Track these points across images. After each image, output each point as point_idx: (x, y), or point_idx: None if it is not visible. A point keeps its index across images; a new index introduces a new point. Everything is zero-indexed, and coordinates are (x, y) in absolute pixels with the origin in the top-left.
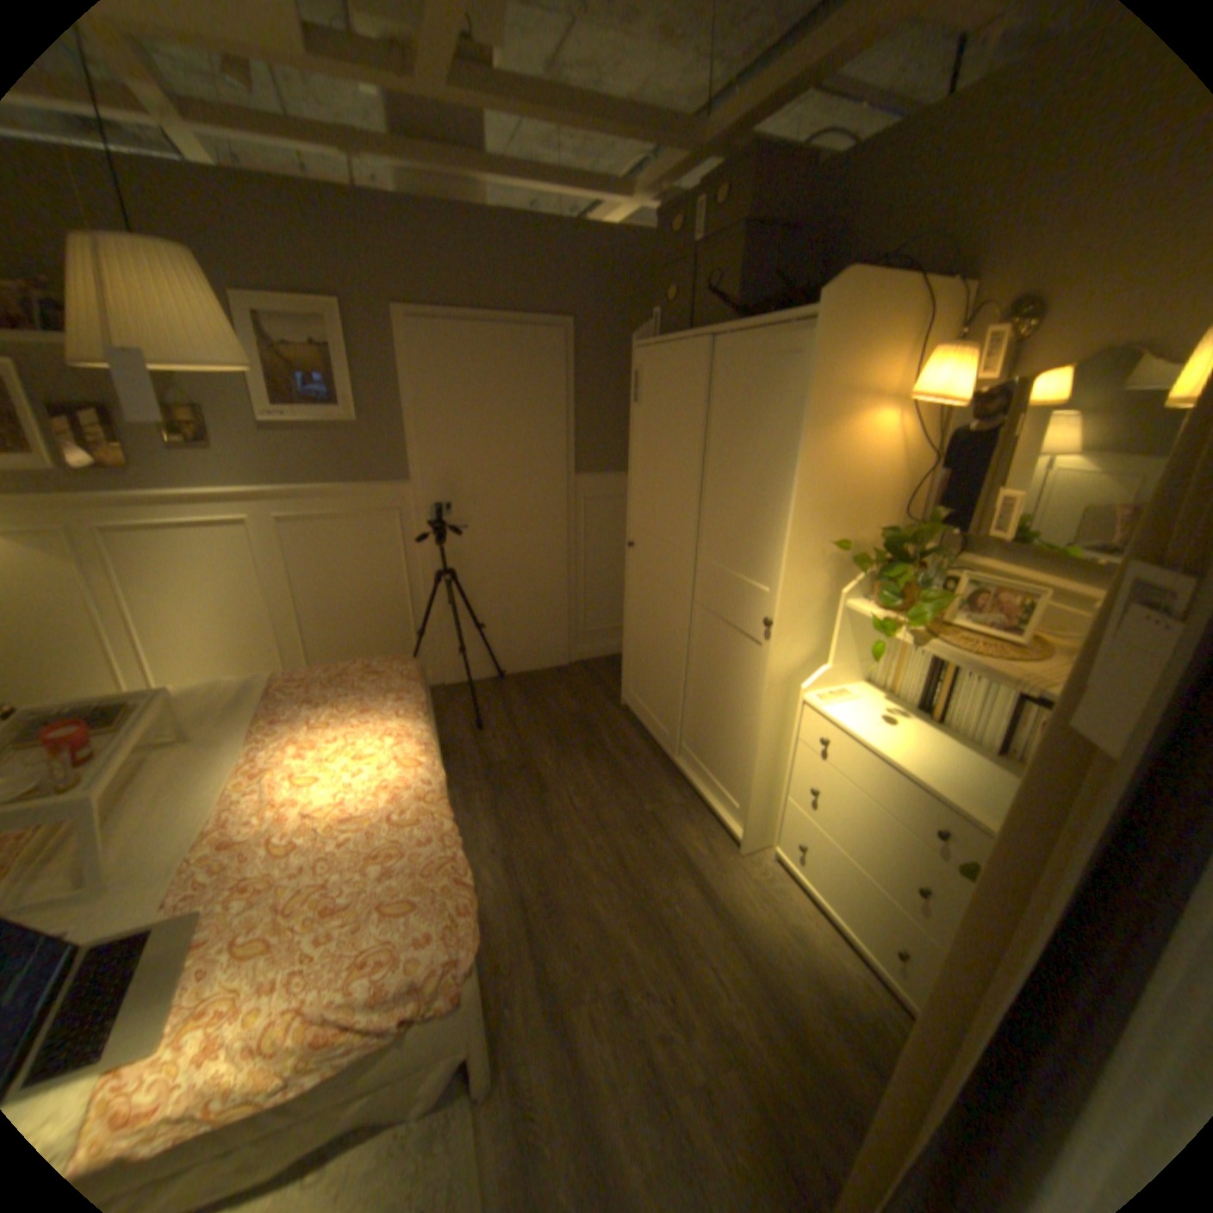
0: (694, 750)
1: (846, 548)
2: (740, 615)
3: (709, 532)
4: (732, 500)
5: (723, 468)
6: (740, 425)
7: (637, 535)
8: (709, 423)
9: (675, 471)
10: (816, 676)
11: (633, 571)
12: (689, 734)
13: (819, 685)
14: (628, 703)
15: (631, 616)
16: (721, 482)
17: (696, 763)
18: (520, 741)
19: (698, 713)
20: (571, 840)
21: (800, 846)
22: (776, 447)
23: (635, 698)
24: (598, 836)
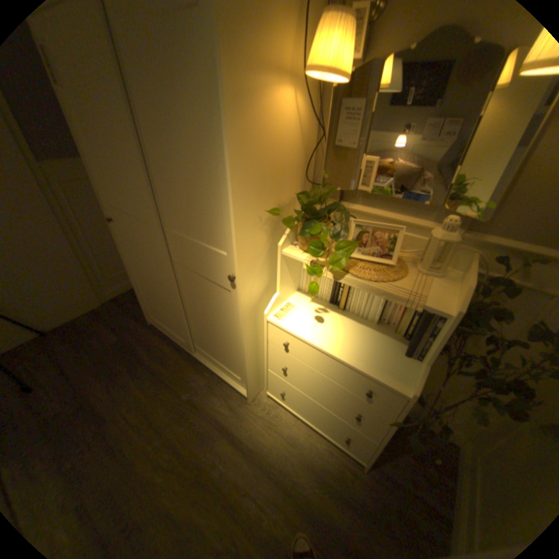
0: (204, 349)
1: (274, 211)
2: (209, 272)
3: (166, 208)
4: (175, 180)
5: (158, 150)
6: (160, 105)
7: (111, 212)
8: (131, 104)
9: (118, 155)
10: (271, 303)
11: (119, 240)
12: (198, 341)
13: (274, 307)
14: (152, 324)
15: (131, 271)
16: (162, 164)
17: (207, 357)
18: (71, 388)
19: (199, 330)
20: (132, 456)
21: (281, 394)
22: (200, 126)
23: (155, 321)
24: (153, 441)
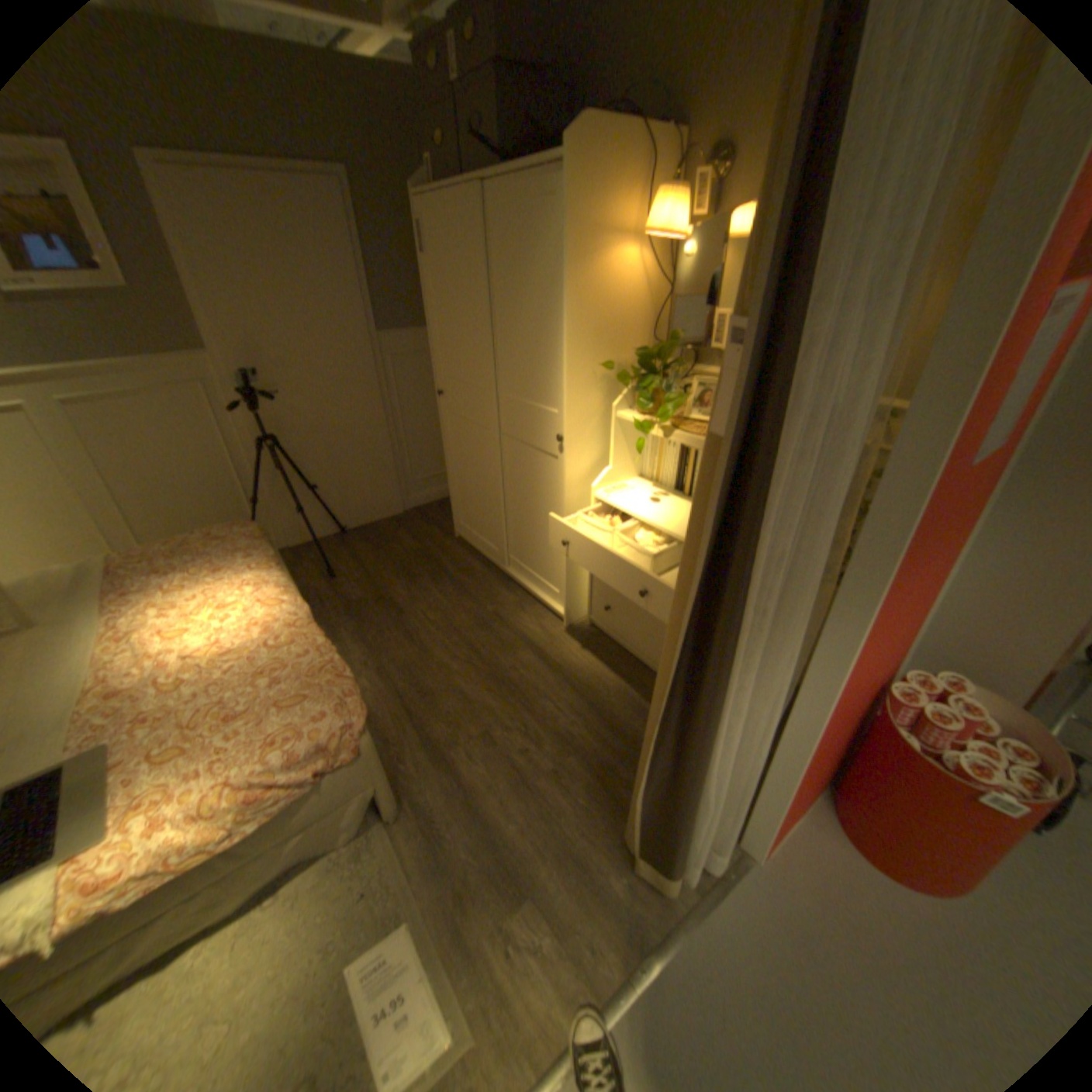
0: (520, 558)
1: (612, 369)
2: (539, 438)
3: (505, 370)
4: (519, 338)
5: (508, 309)
6: (516, 268)
7: (444, 382)
8: (490, 268)
9: (468, 317)
10: (601, 476)
11: (446, 417)
12: (515, 547)
13: (604, 484)
14: (462, 534)
15: (451, 458)
16: (508, 323)
17: (523, 568)
18: (372, 580)
19: (519, 527)
20: (430, 643)
21: (604, 607)
22: (547, 285)
23: (467, 528)
24: (452, 636)
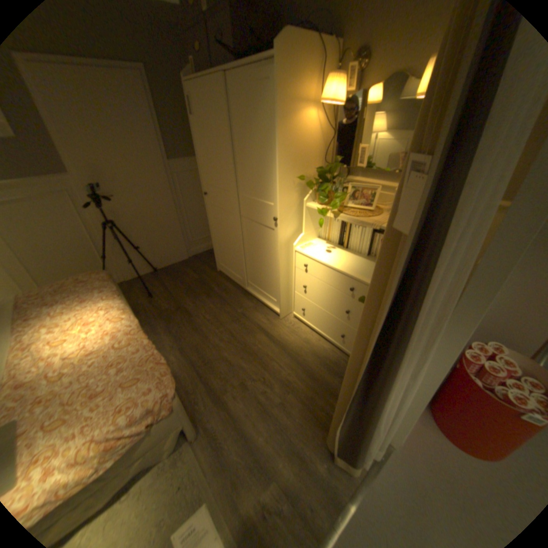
0: (254, 282)
1: (303, 179)
2: (263, 218)
3: (242, 180)
4: (250, 162)
5: (243, 146)
6: (247, 122)
7: (208, 187)
8: (231, 122)
9: (220, 151)
10: (299, 239)
11: (210, 206)
12: (251, 276)
13: (300, 243)
14: (221, 269)
15: (213, 229)
16: (243, 154)
17: (256, 287)
18: (173, 297)
19: (253, 266)
20: (208, 332)
21: (302, 308)
22: (266, 132)
23: (224, 266)
24: (220, 327)
